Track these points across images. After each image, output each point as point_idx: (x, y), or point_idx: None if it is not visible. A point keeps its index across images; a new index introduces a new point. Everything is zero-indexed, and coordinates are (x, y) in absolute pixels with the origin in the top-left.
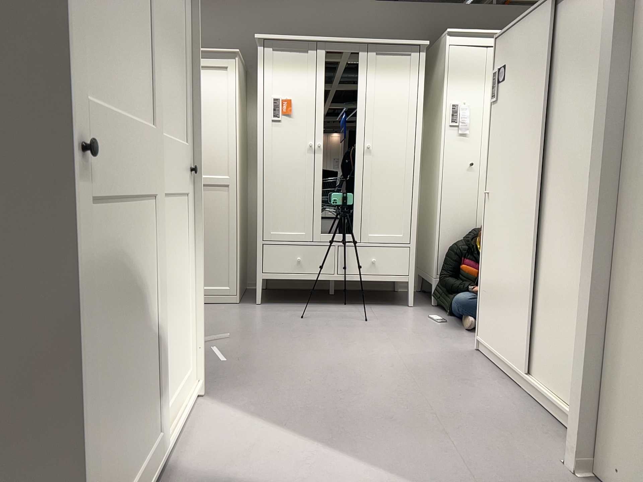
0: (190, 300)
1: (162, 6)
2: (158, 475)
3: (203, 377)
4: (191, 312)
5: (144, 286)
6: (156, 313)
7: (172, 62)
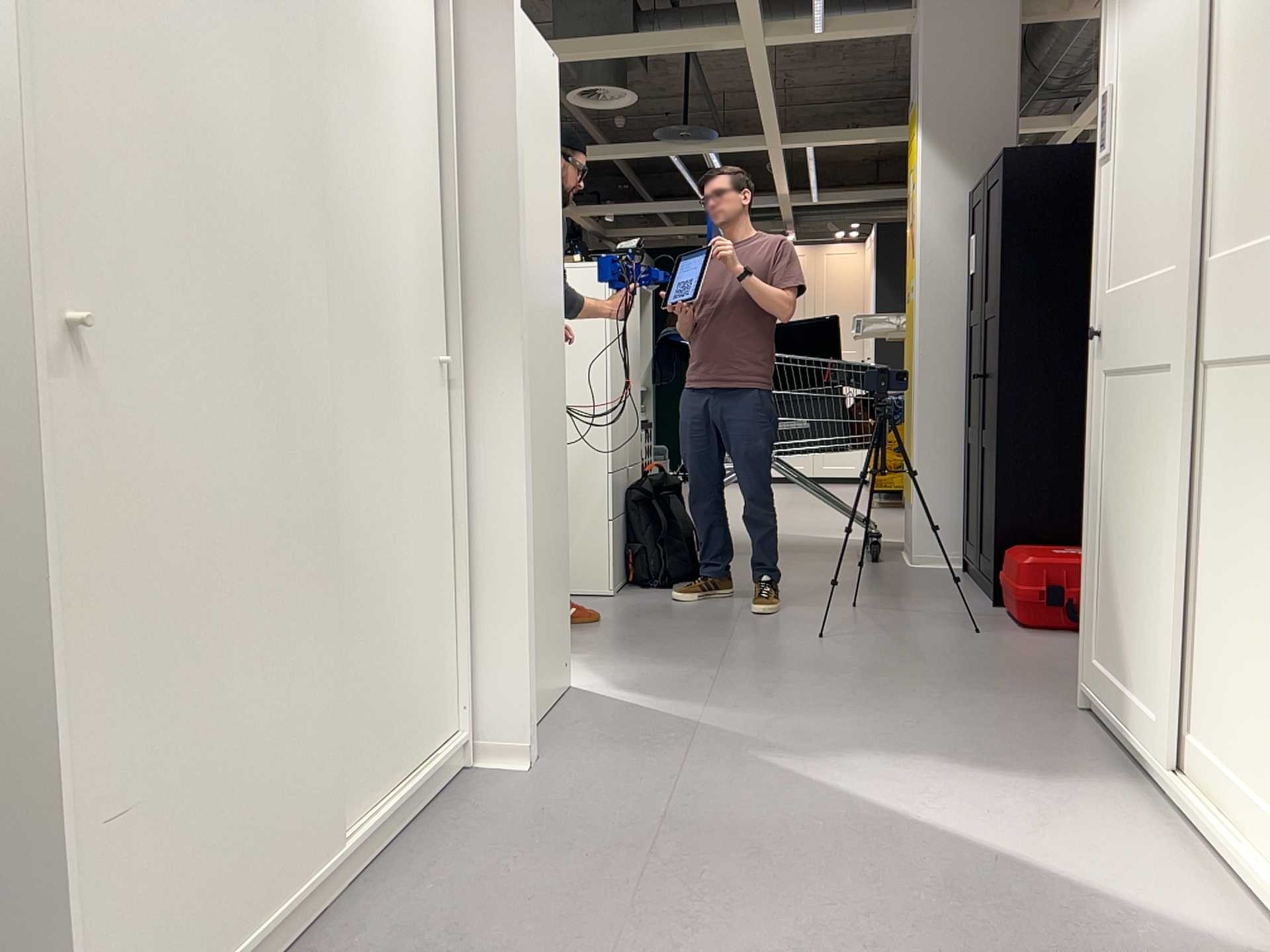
0: None
1: None
2: (1140, 753)
3: None
4: None
5: (1149, 478)
6: (1158, 530)
7: None
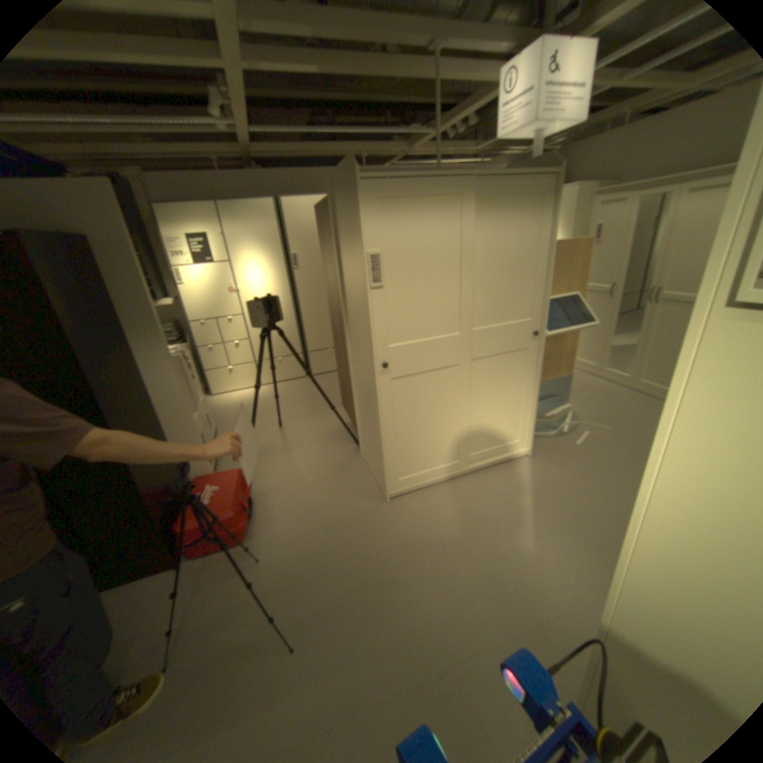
0: (528, 405)
1: (499, 253)
2: (457, 474)
3: (553, 447)
4: (527, 411)
5: (450, 401)
6: (462, 412)
7: (514, 278)
